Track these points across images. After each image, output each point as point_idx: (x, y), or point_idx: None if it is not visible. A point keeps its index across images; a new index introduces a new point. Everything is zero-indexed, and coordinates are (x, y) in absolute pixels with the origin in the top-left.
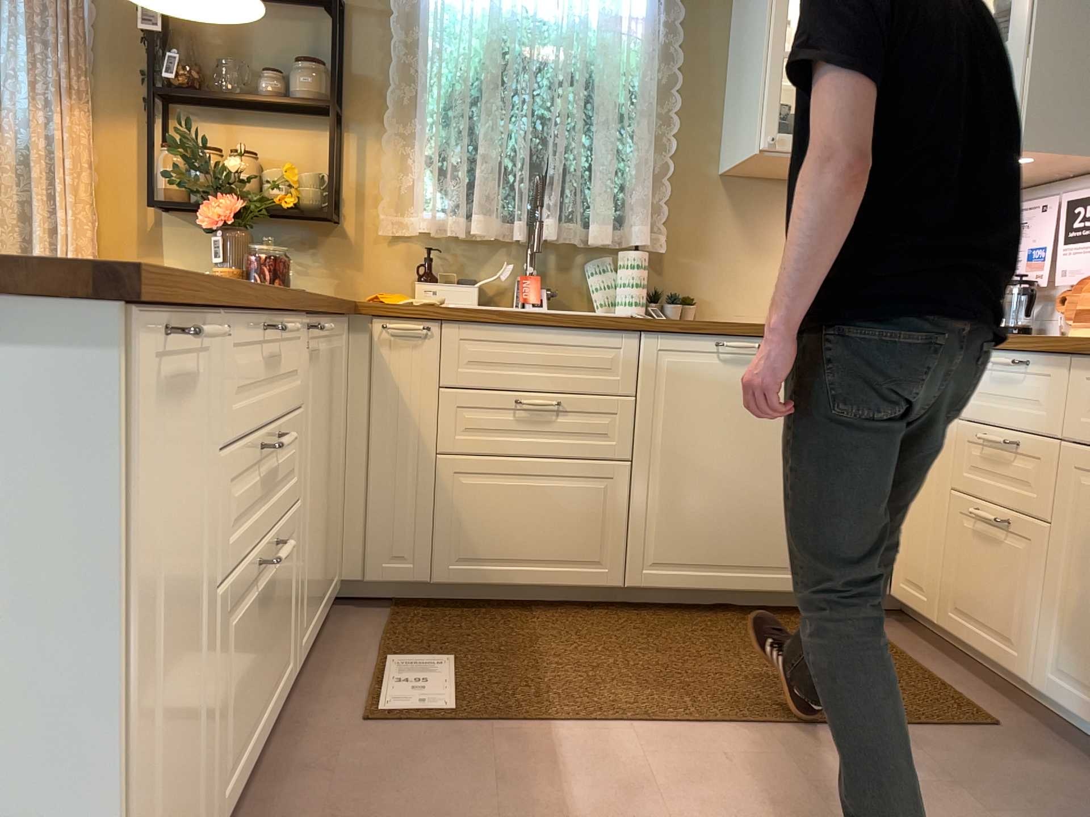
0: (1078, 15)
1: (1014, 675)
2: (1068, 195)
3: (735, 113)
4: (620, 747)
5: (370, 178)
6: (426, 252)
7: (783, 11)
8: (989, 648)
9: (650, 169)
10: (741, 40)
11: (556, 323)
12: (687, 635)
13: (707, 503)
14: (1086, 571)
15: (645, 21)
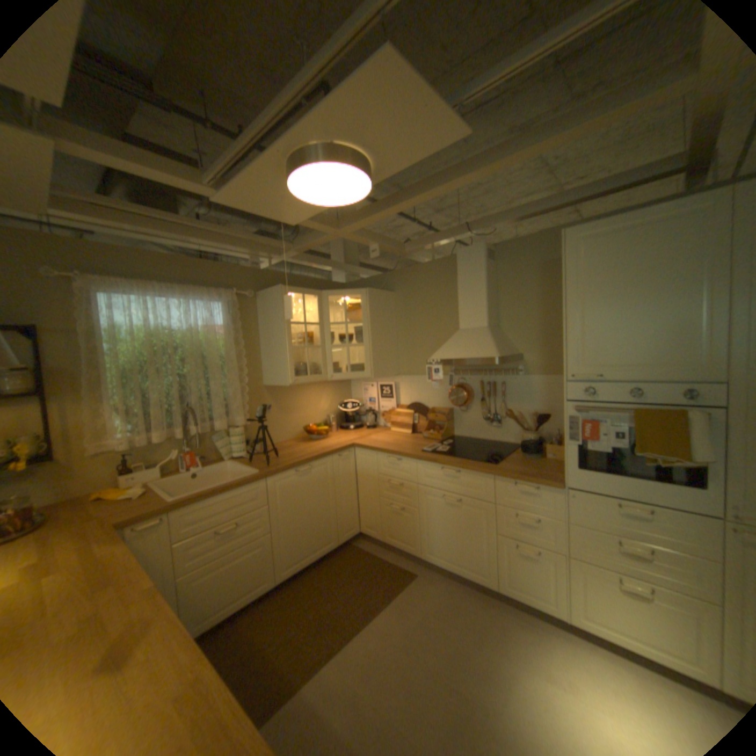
0: (379, 335)
1: (414, 556)
2: (379, 383)
3: (268, 364)
4: (332, 683)
5: (70, 428)
6: (118, 459)
7: (289, 332)
8: (404, 548)
9: (234, 391)
10: (266, 336)
11: (229, 492)
12: (308, 595)
13: (301, 535)
14: (432, 524)
15: (224, 329)
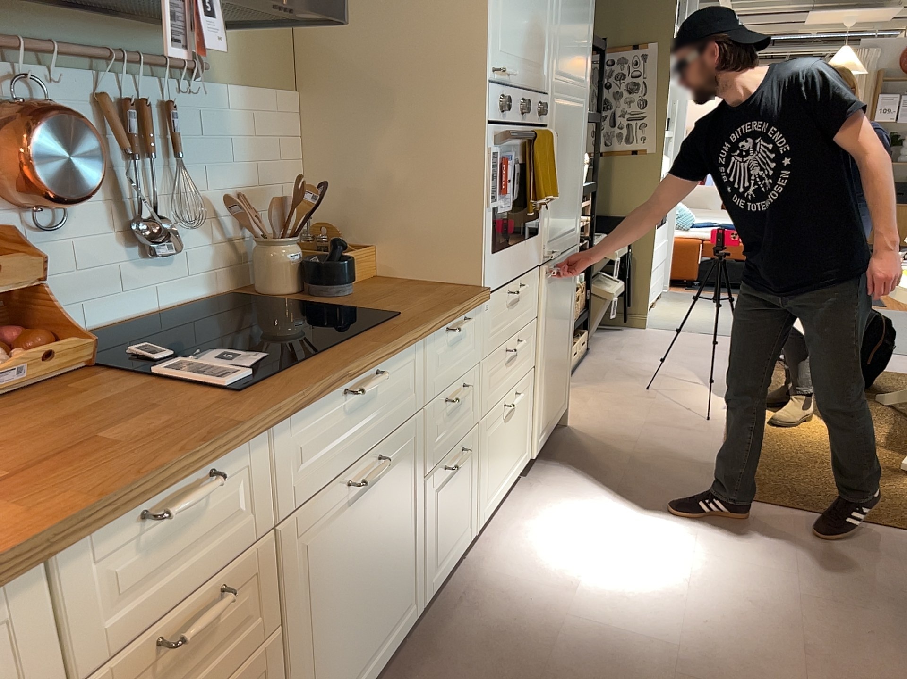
0: None
1: None
2: None
3: None
4: None
5: None
6: None
7: None
8: None
9: None
10: None
11: None
12: None
13: None
14: (318, 619)
15: None
